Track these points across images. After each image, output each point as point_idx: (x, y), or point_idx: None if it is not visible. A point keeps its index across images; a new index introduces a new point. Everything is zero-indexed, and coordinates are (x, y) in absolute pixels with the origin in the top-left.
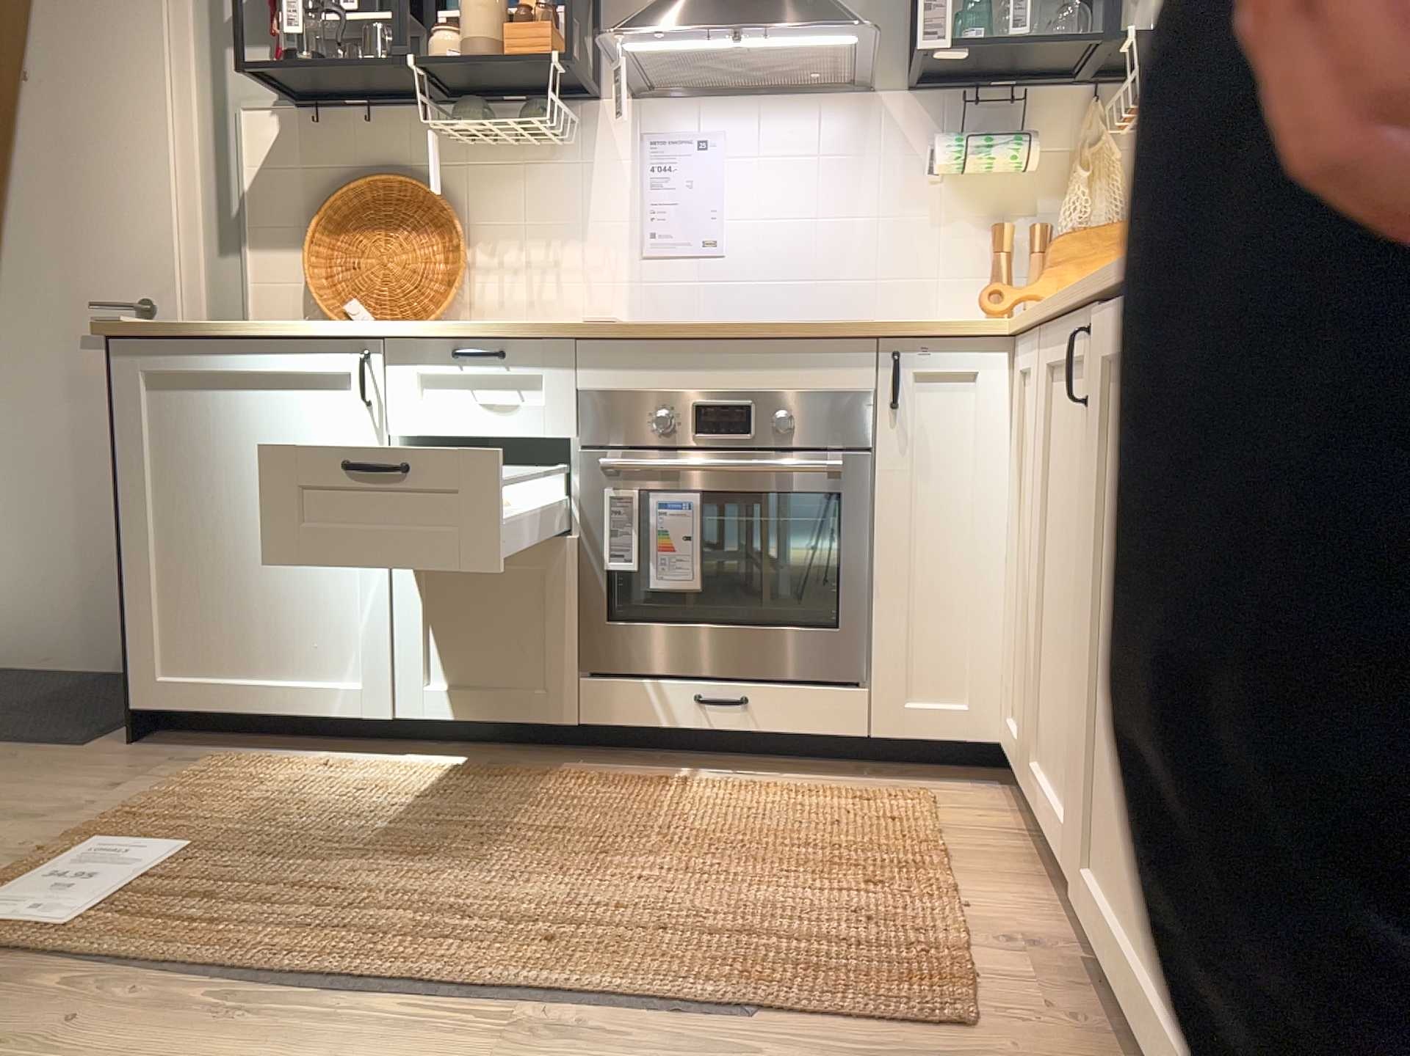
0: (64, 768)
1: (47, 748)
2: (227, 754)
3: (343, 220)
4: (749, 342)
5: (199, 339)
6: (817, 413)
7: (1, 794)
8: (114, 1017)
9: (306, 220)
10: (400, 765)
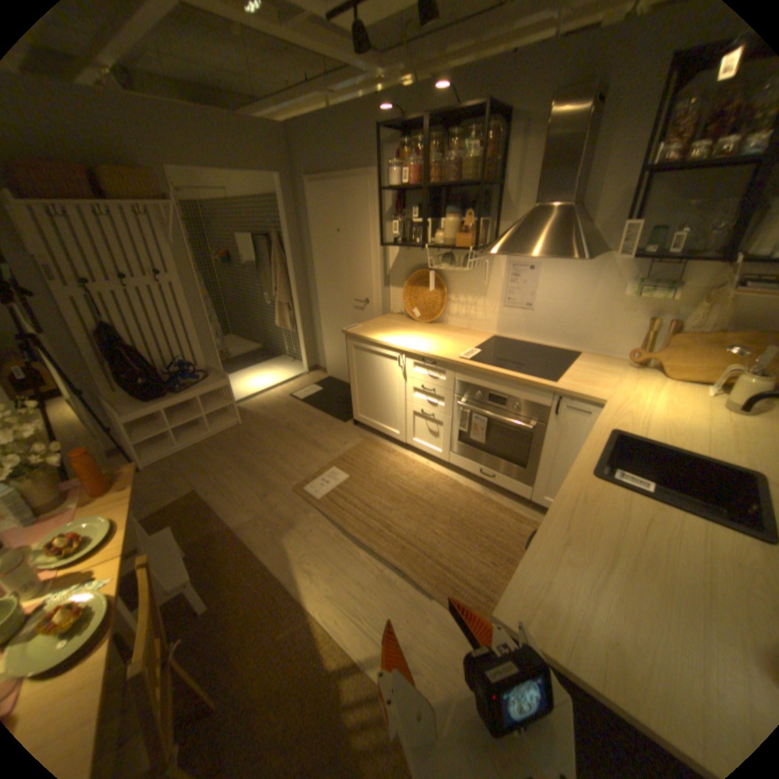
0: (339, 430)
1: (338, 421)
2: (370, 437)
3: (413, 281)
4: (507, 379)
5: (363, 340)
6: (529, 404)
7: (325, 438)
8: (318, 529)
9: (404, 279)
10: (404, 455)
